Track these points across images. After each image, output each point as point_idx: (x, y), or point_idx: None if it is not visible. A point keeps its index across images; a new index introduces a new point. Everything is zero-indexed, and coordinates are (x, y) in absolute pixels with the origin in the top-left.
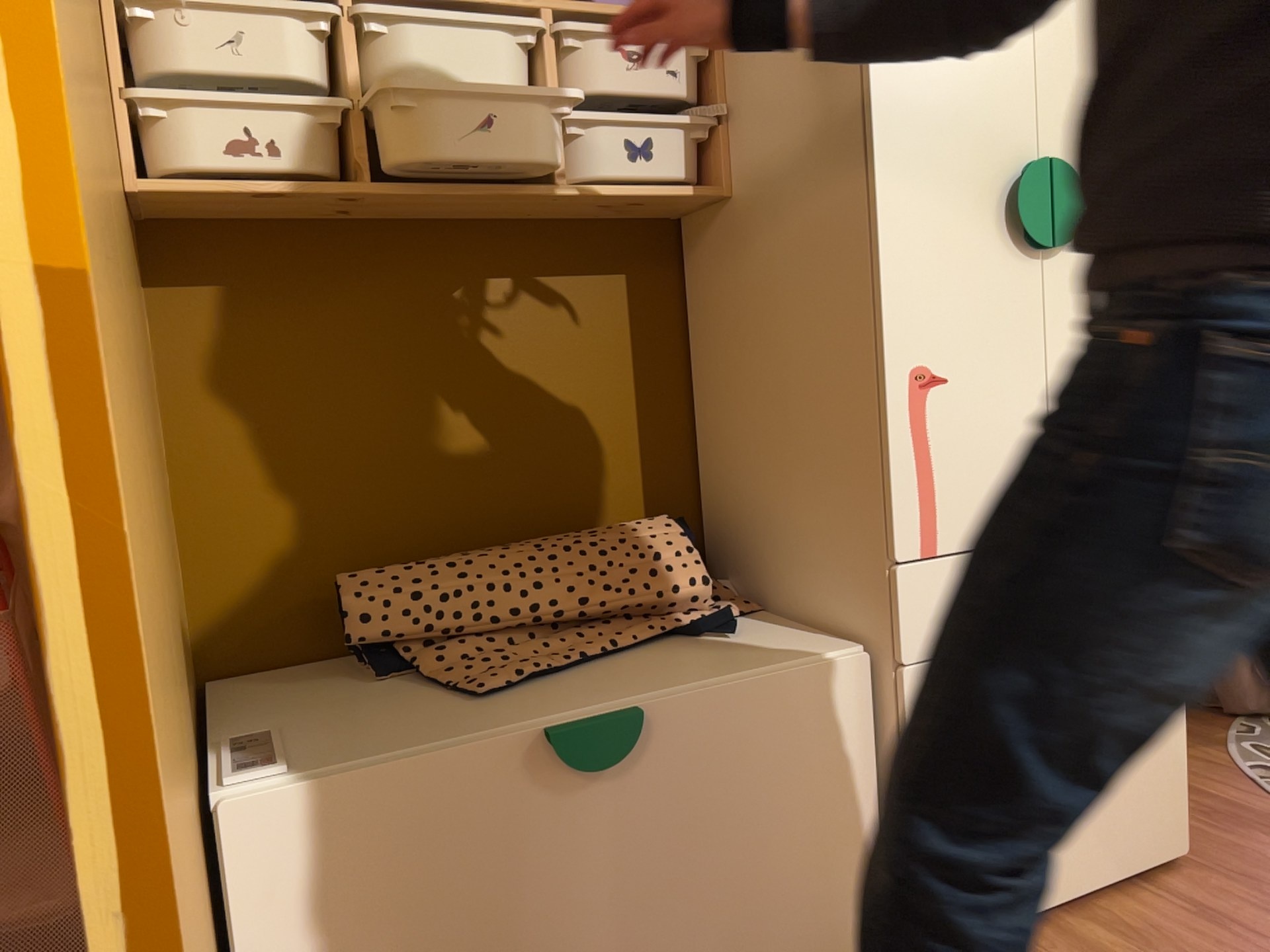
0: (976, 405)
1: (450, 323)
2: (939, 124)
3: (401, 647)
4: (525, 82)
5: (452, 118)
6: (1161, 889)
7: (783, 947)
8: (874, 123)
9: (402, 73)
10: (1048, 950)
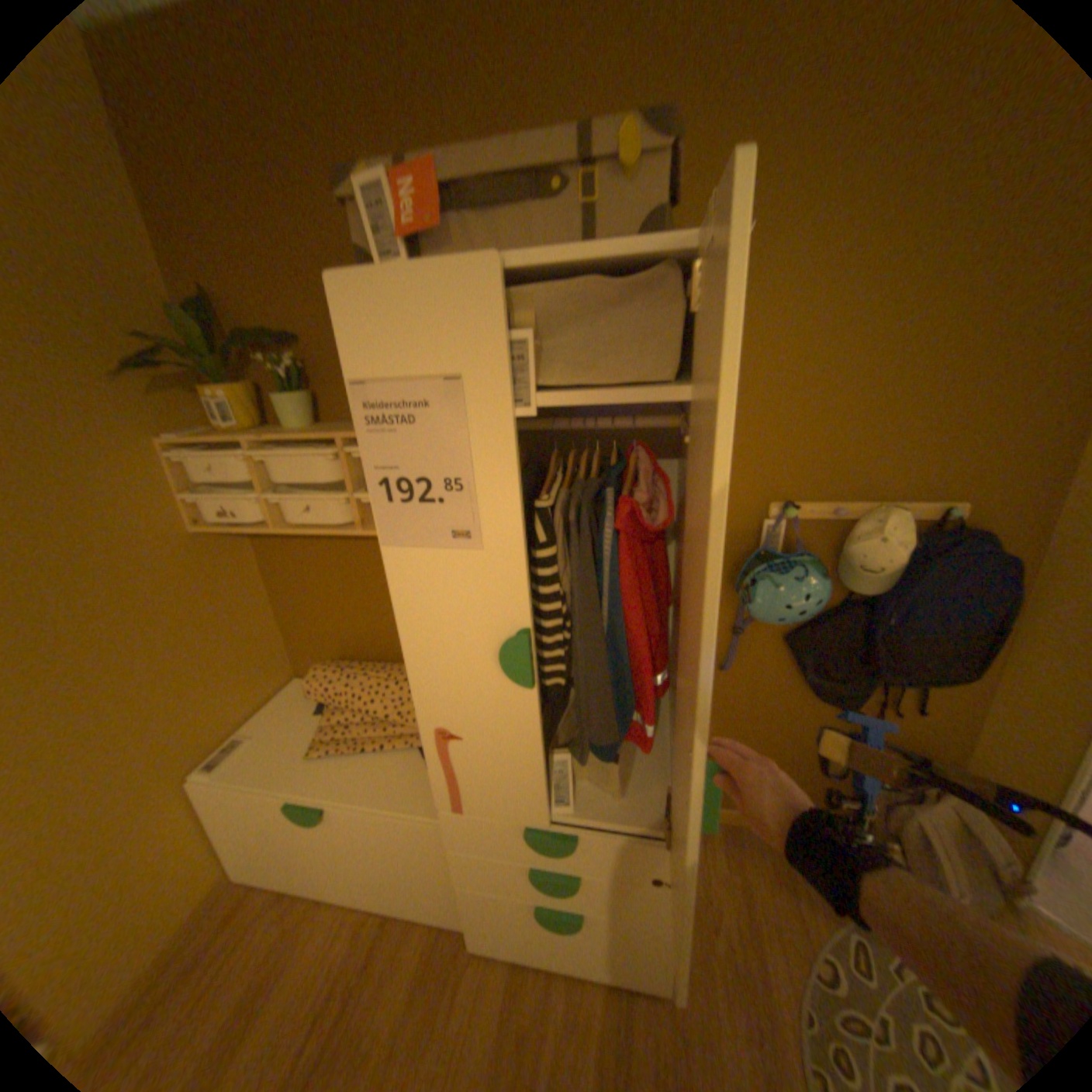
0: (483, 754)
1: (366, 561)
2: (441, 600)
3: (328, 703)
4: (339, 475)
5: (300, 500)
6: (625, 1006)
7: (409, 907)
8: (394, 595)
9: (278, 477)
10: (524, 993)
